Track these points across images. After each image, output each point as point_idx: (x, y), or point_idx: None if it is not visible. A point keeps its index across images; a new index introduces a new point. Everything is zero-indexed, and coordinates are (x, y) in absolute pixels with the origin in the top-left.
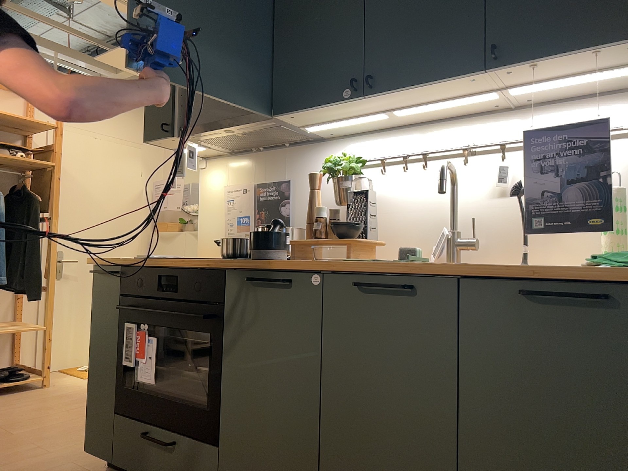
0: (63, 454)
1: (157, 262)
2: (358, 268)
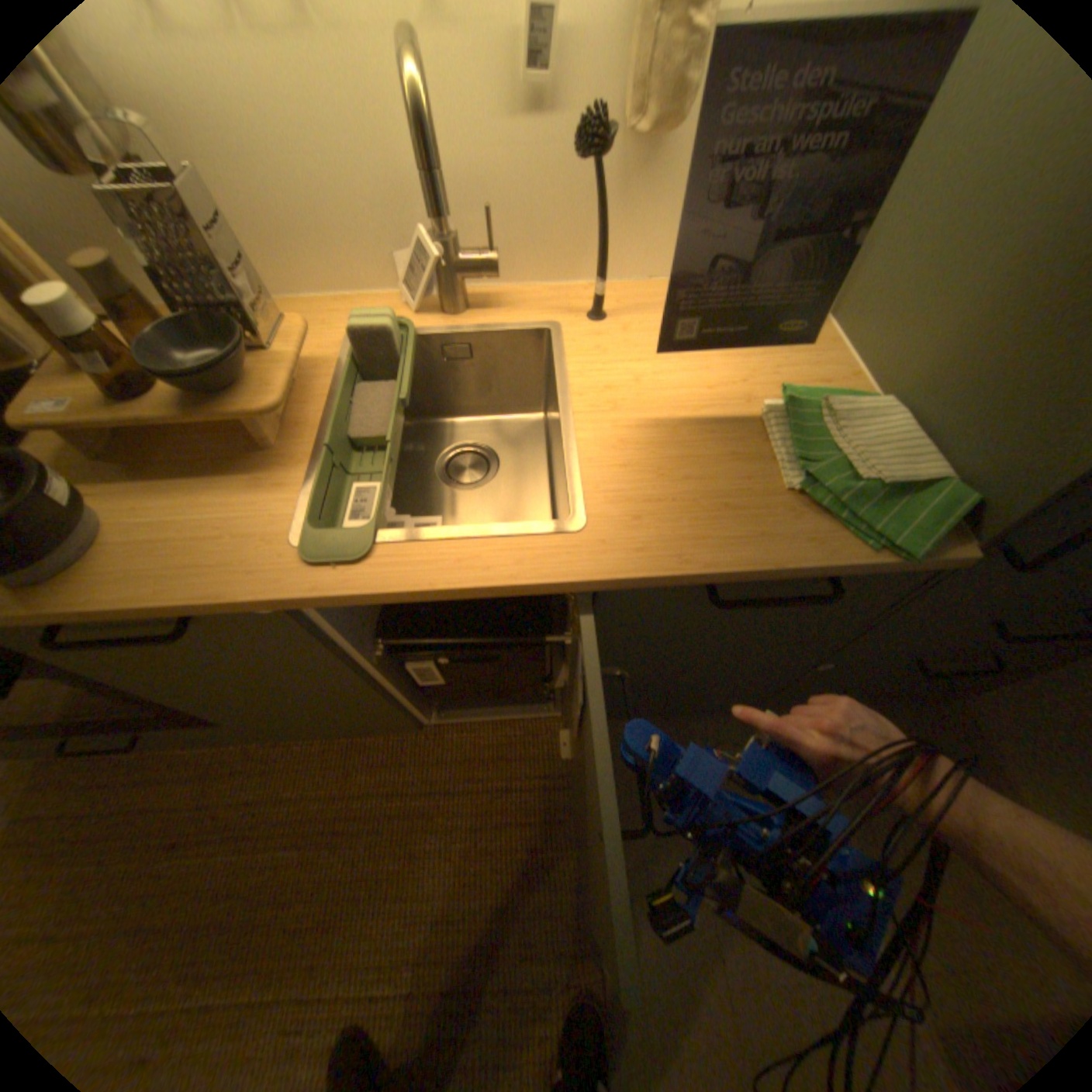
0: None
1: None
2: (362, 601)
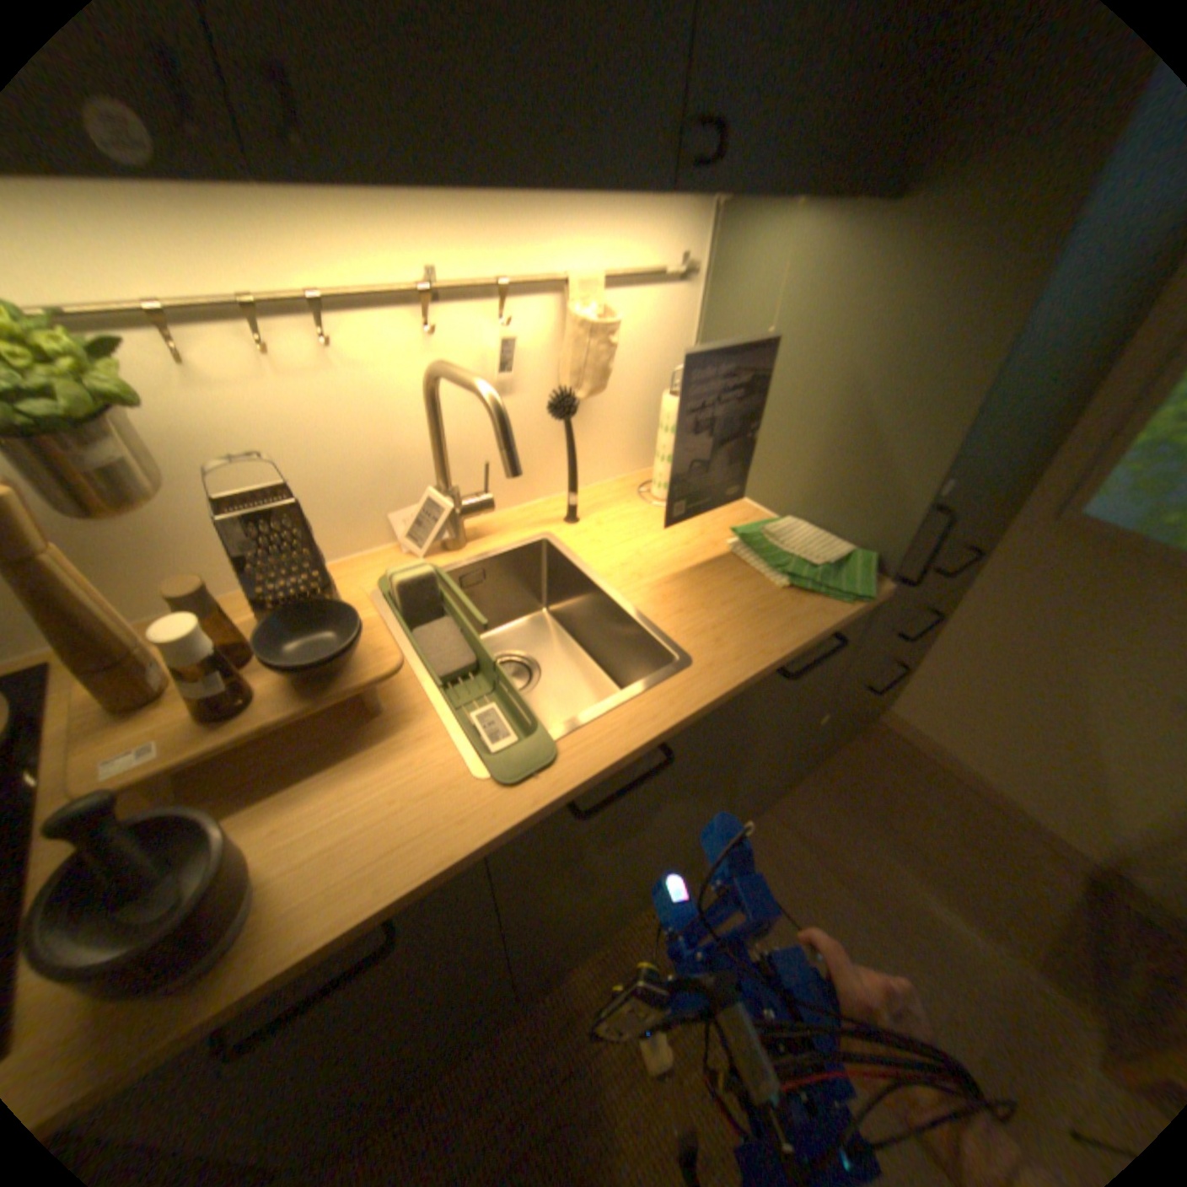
0: None
1: None
2: (575, 793)
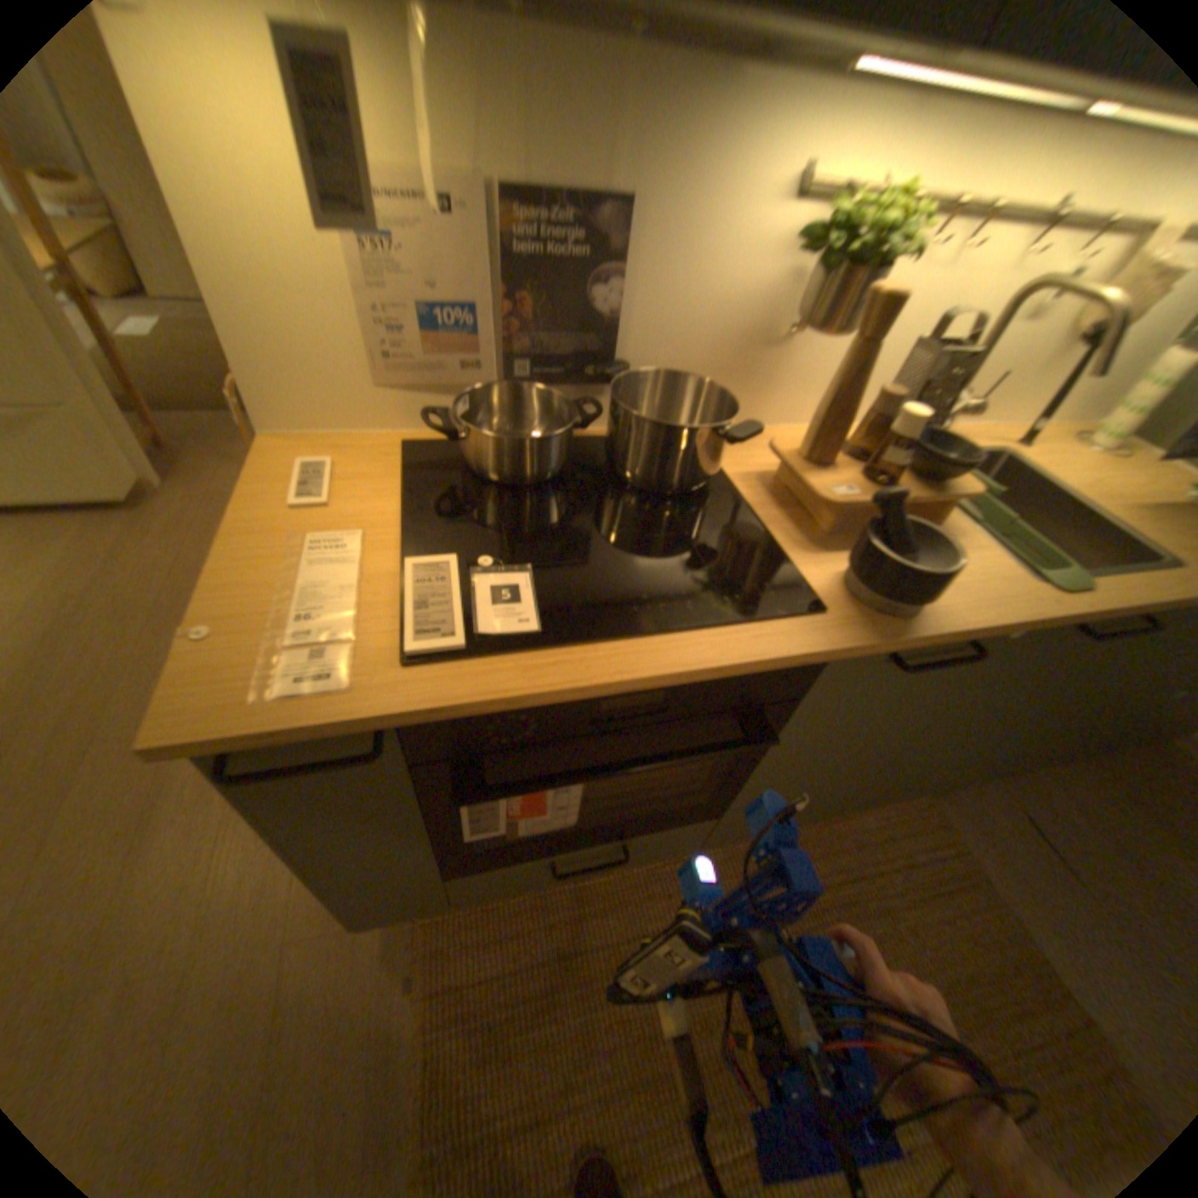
0: (222, 946)
1: (569, 673)
2: (1109, 615)
